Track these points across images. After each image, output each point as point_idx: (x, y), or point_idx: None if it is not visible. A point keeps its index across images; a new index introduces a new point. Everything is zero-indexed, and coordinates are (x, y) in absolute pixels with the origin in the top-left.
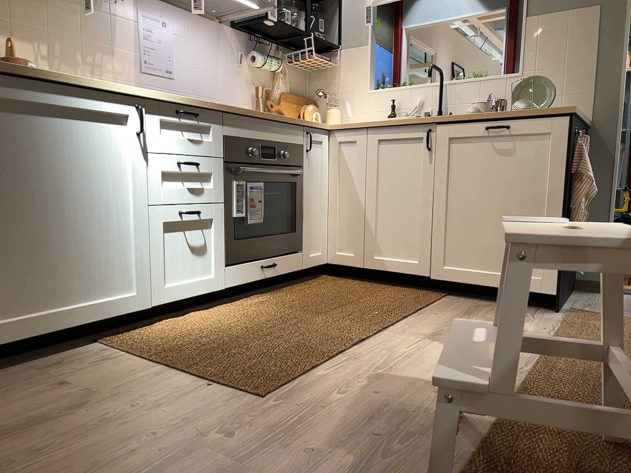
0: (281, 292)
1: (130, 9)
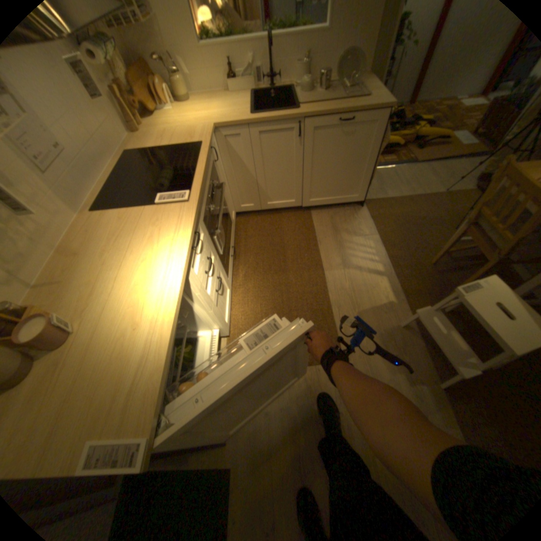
0: (238, 254)
1: None
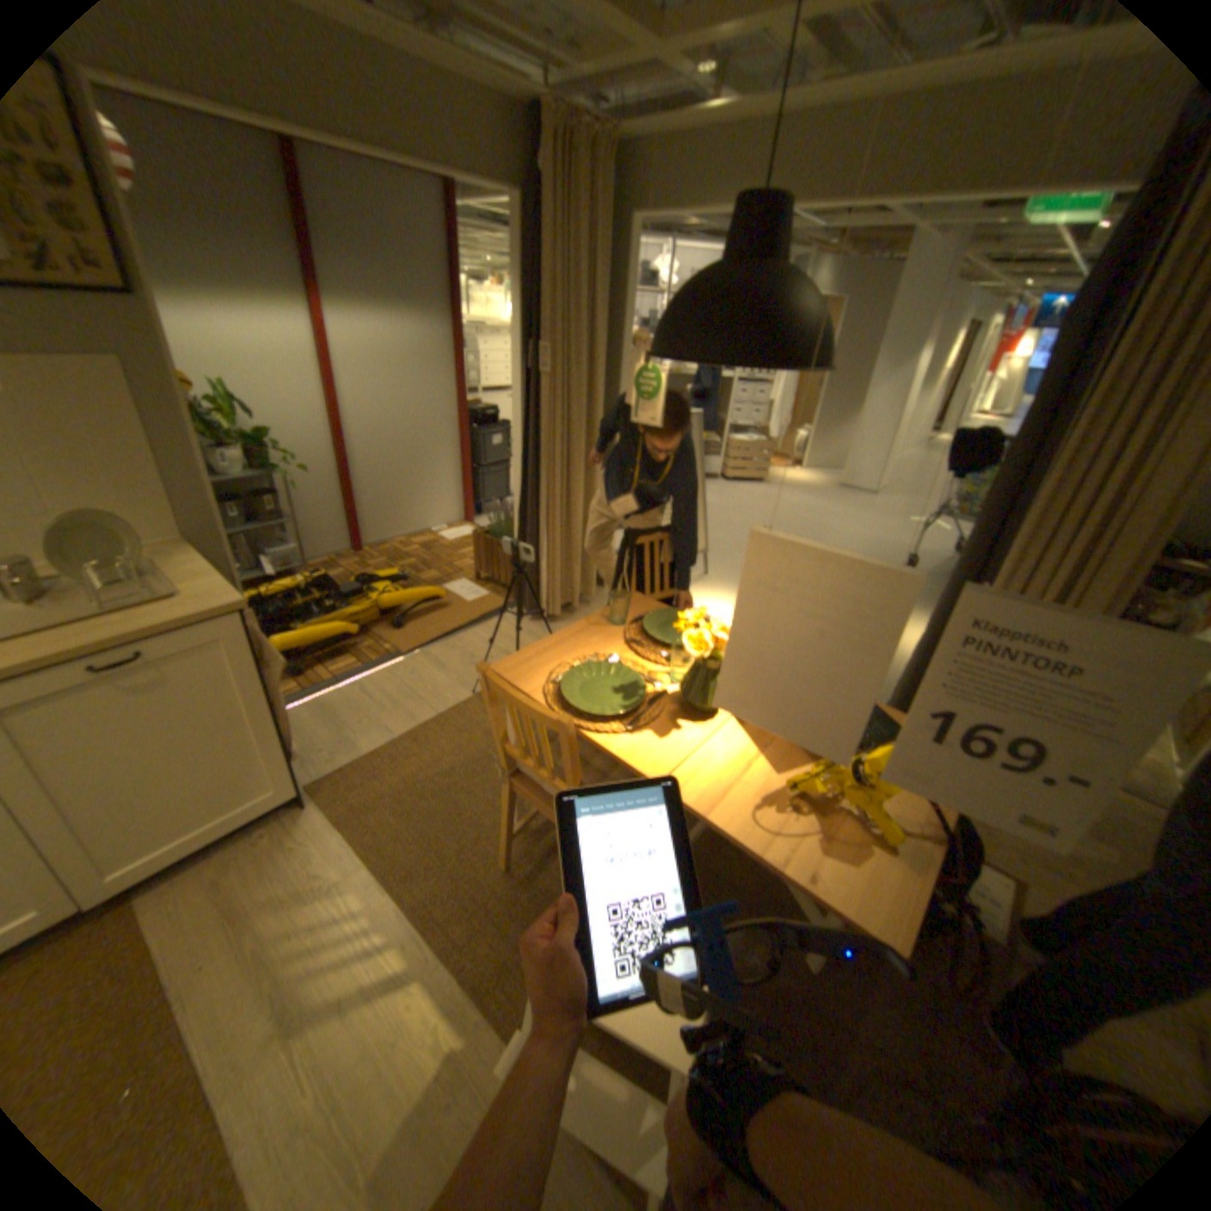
0: None
1: None
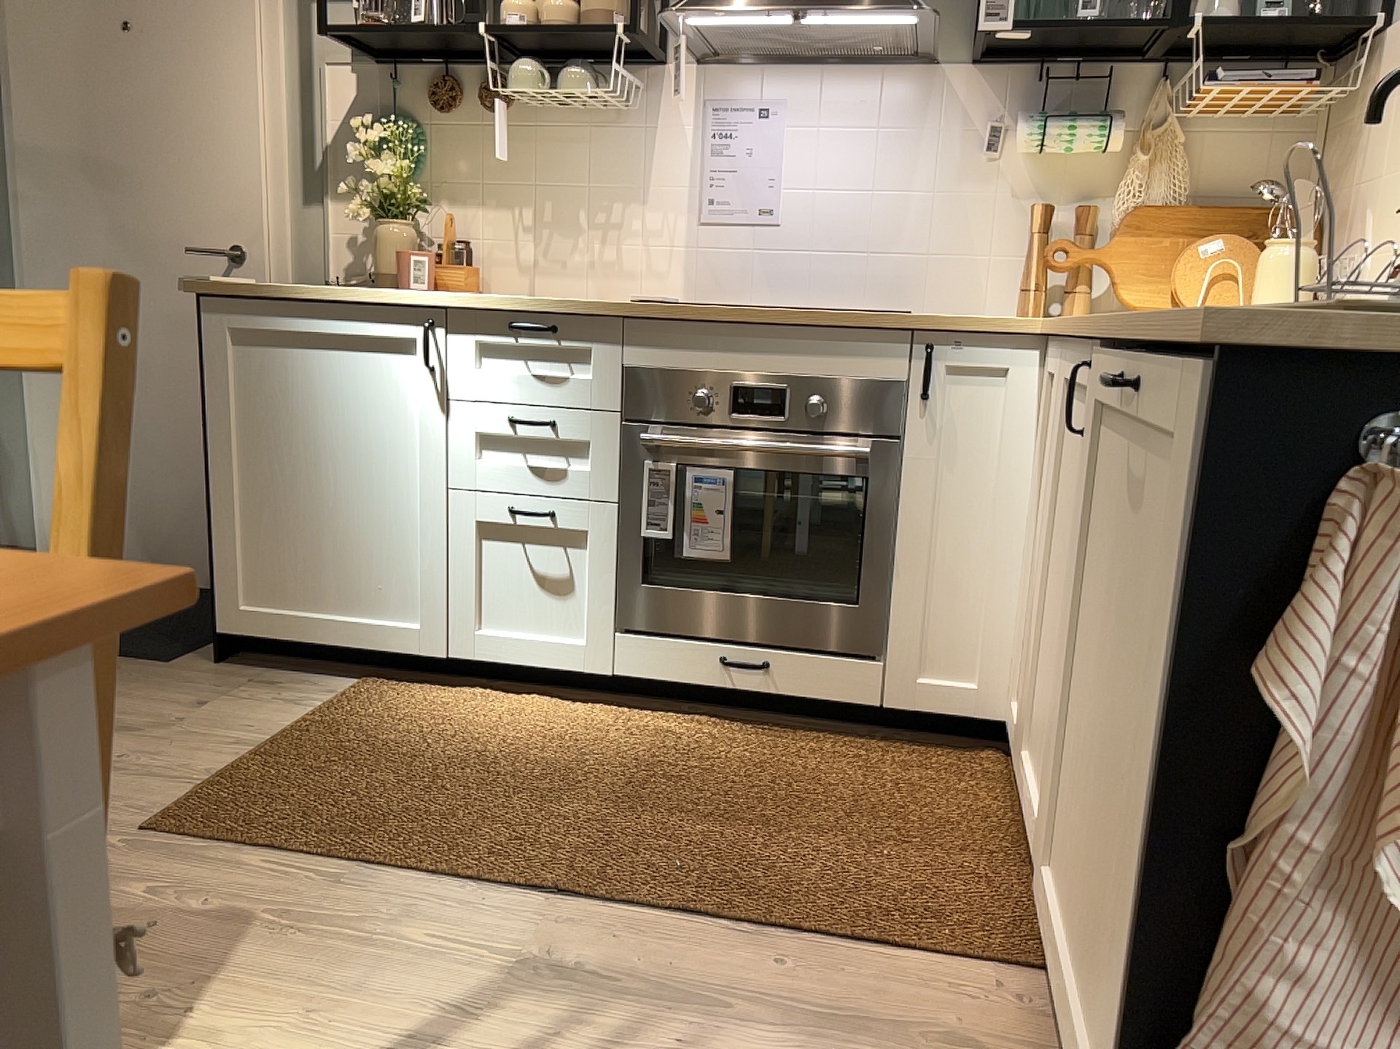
0: (782, 740)
1: (683, 100)
